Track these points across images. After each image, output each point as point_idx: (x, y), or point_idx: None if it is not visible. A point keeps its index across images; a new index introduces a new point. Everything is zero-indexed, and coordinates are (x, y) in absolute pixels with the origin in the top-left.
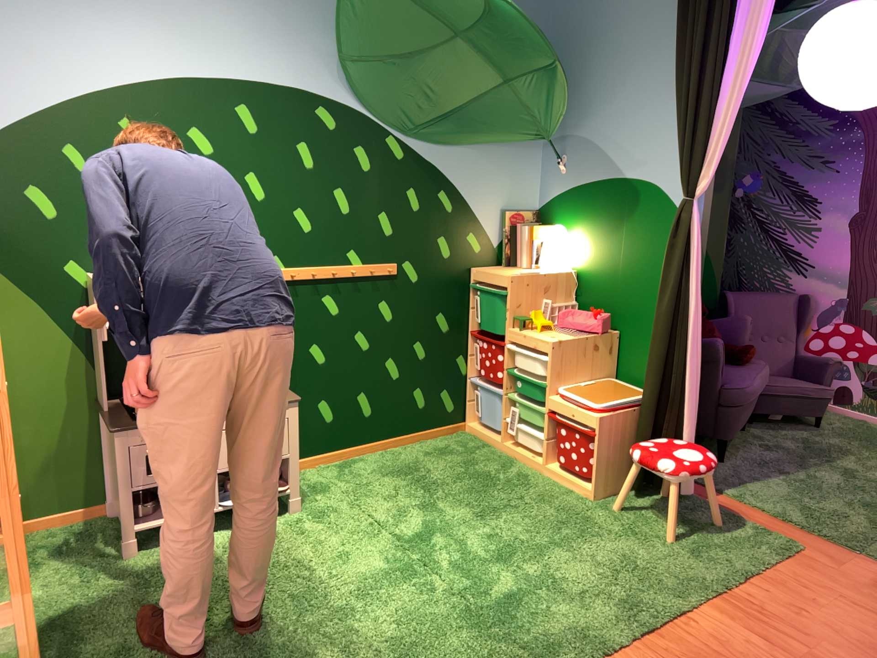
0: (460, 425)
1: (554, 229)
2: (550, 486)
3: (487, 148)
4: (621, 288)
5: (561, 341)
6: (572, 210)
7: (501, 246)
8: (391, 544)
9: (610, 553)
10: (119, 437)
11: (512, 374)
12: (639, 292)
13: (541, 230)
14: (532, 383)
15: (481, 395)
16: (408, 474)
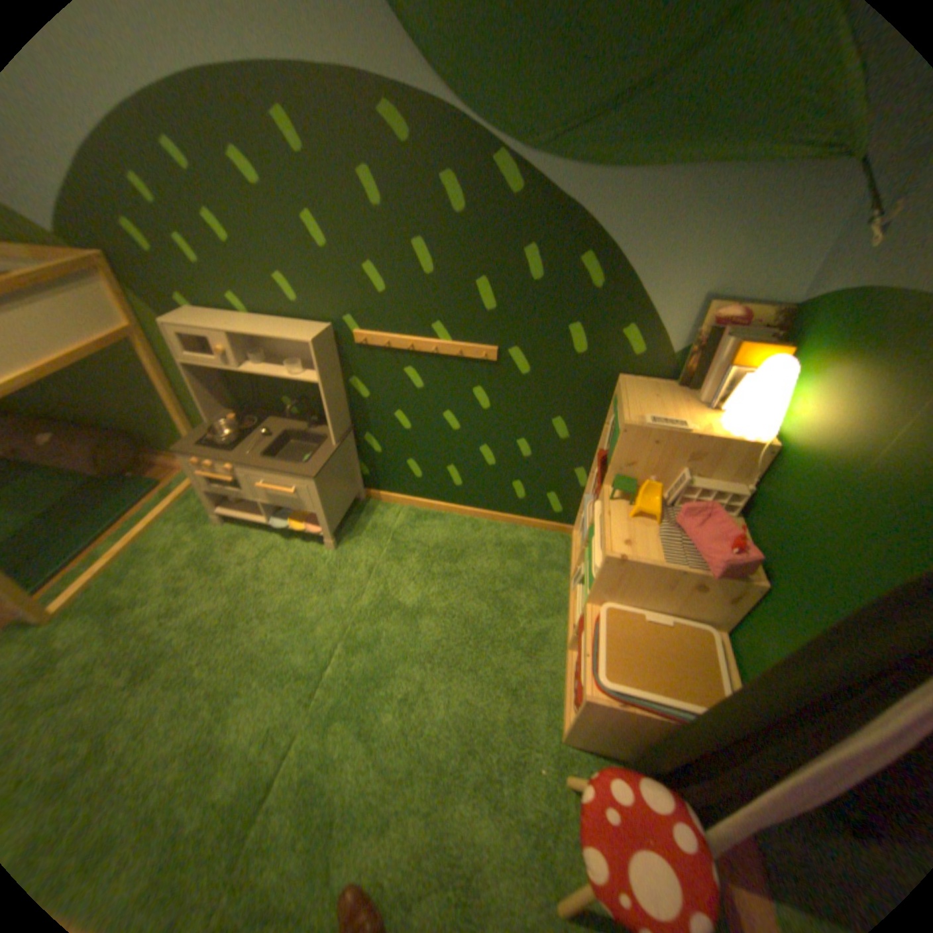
0: (566, 528)
1: (773, 361)
2: (549, 679)
3: (712, 174)
4: (817, 534)
5: (627, 560)
6: (841, 336)
7: (688, 354)
8: (334, 638)
9: (468, 850)
10: (179, 456)
11: (586, 538)
12: (837, 570)
13: (755, 353)
14: (586, 569)
15: (581, 520)
16: (454, 560)
